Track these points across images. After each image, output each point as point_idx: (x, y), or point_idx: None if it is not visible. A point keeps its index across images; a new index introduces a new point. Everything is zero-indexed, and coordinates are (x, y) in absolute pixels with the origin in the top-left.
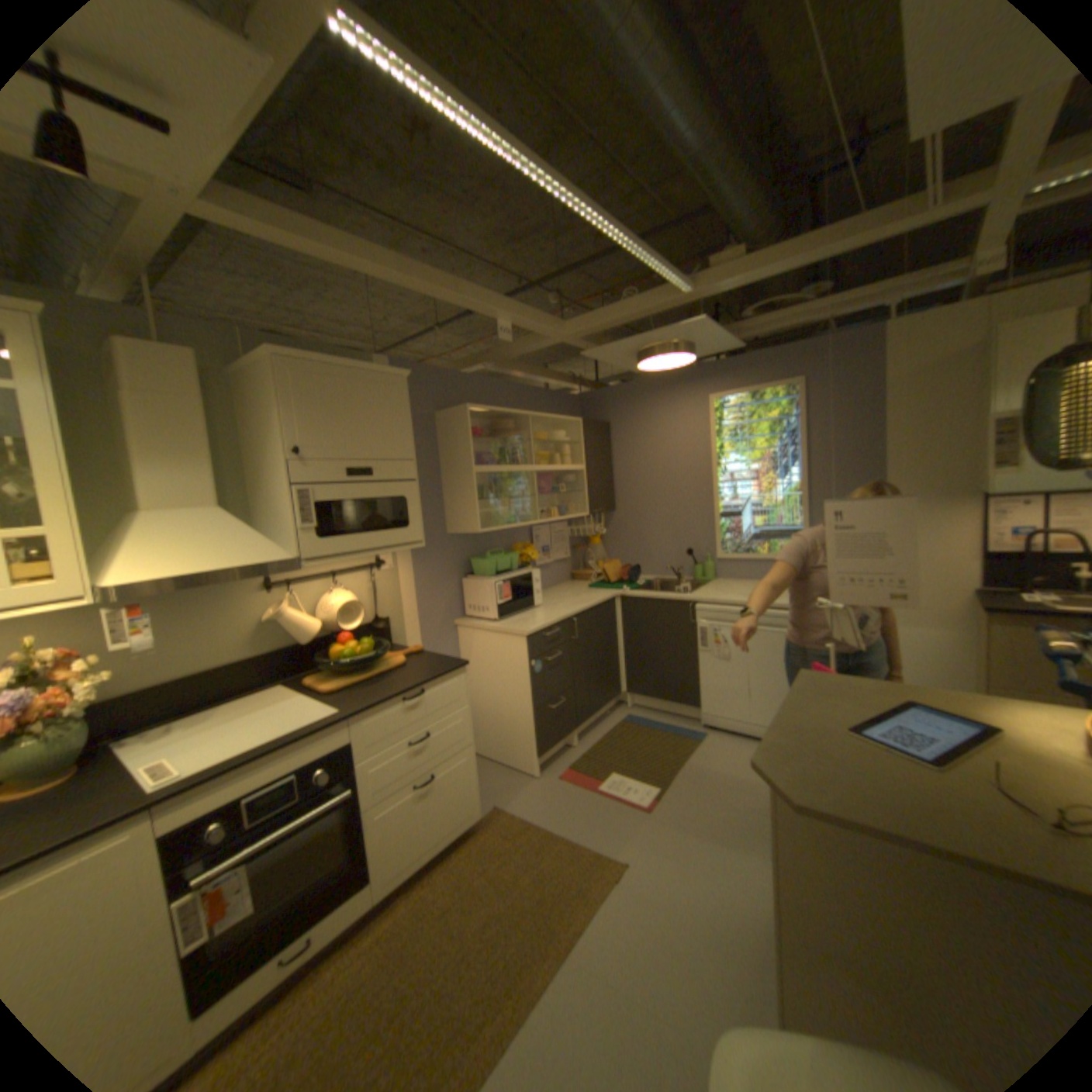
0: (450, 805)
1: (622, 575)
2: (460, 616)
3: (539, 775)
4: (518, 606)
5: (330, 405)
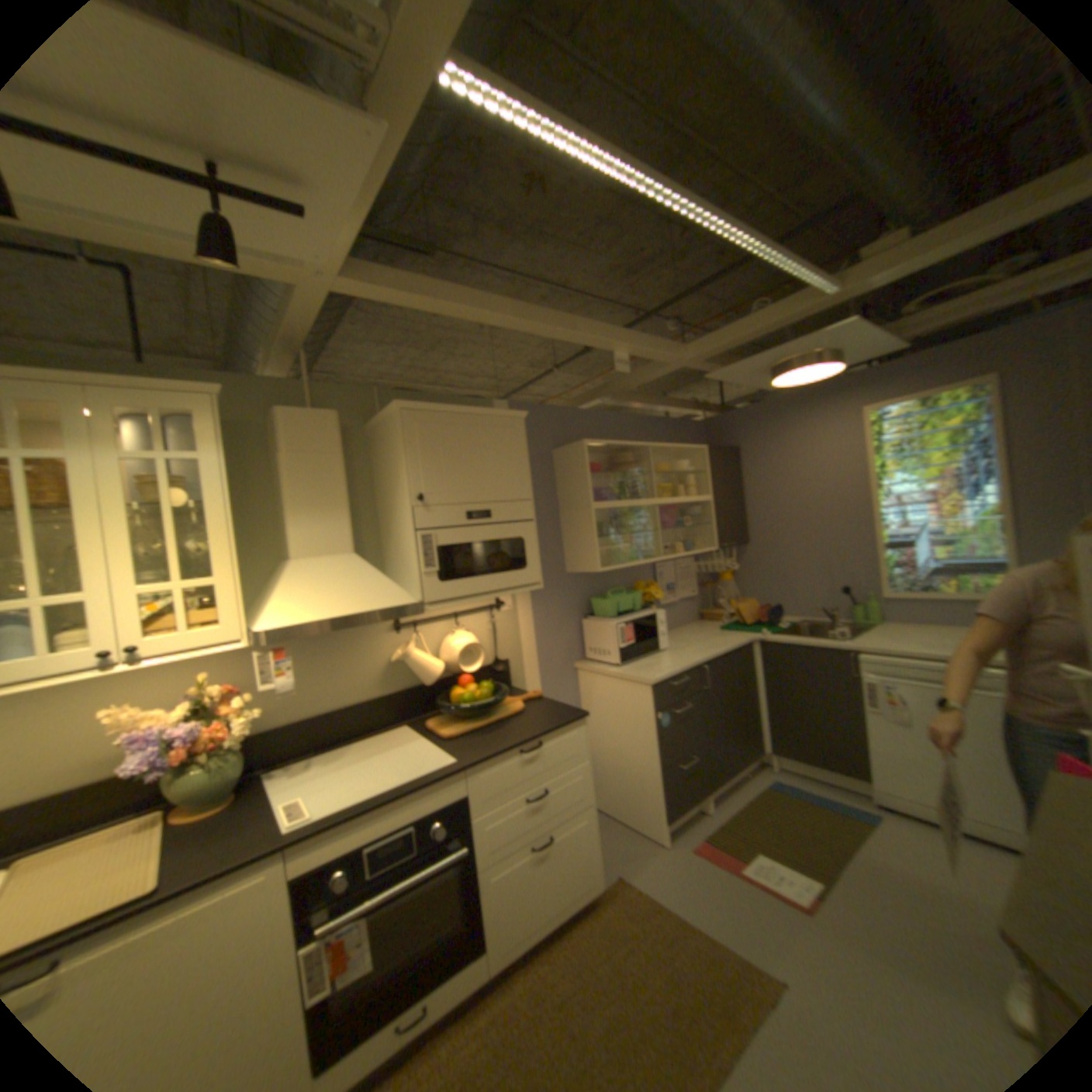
0: (569, 873)
1: (759, 616)
2: (579, 659)
3: (669, 846)
4: (641, 651)
5: (450, 452)
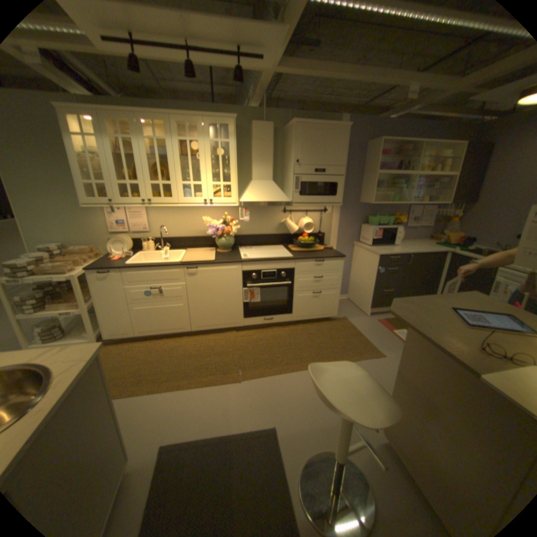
0: (325, 305)
1: (464, 242)
2: (357, 241)
3: (370, 316)
4: (385, 243)
5: (313, 142)
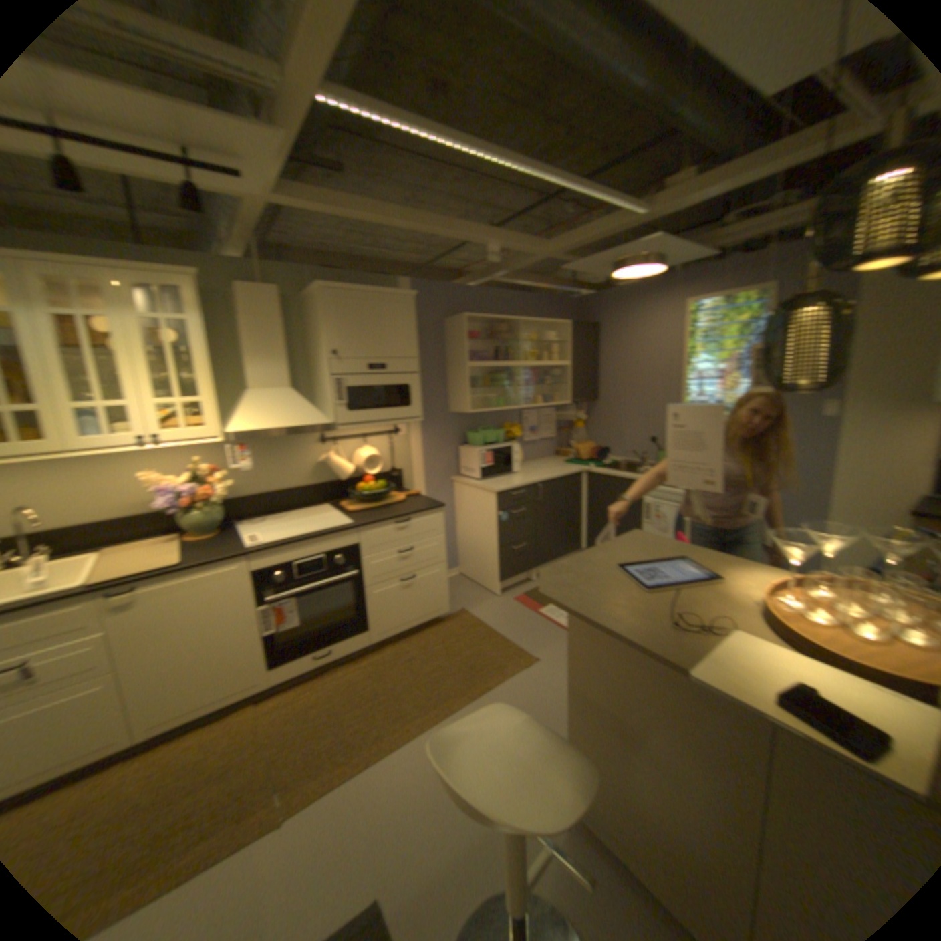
0: (425, 597)
1: (595, 455)
2: (455, 474)
3: (499, 595)
4: (496, 471)
5: (355, 320)
